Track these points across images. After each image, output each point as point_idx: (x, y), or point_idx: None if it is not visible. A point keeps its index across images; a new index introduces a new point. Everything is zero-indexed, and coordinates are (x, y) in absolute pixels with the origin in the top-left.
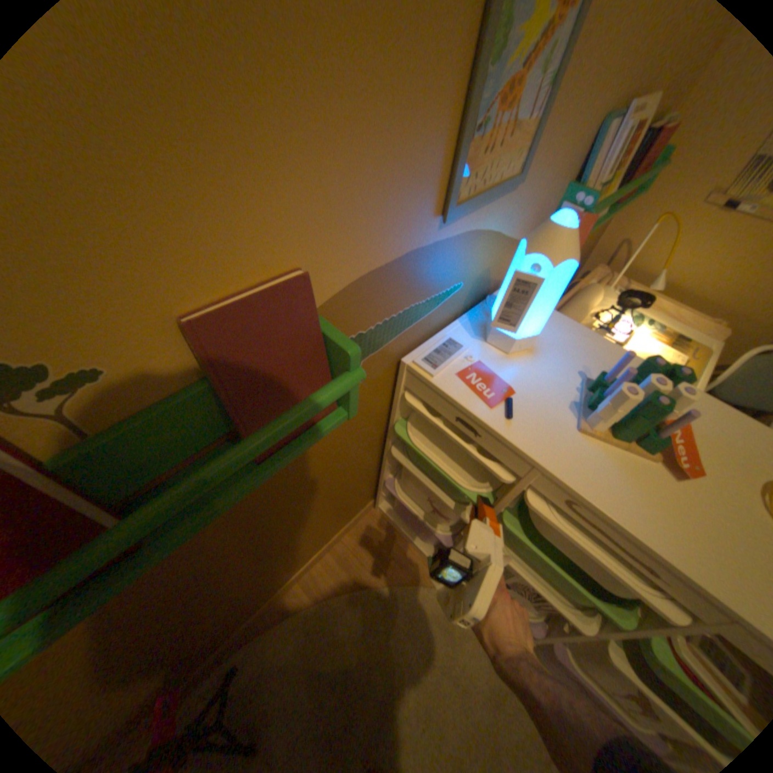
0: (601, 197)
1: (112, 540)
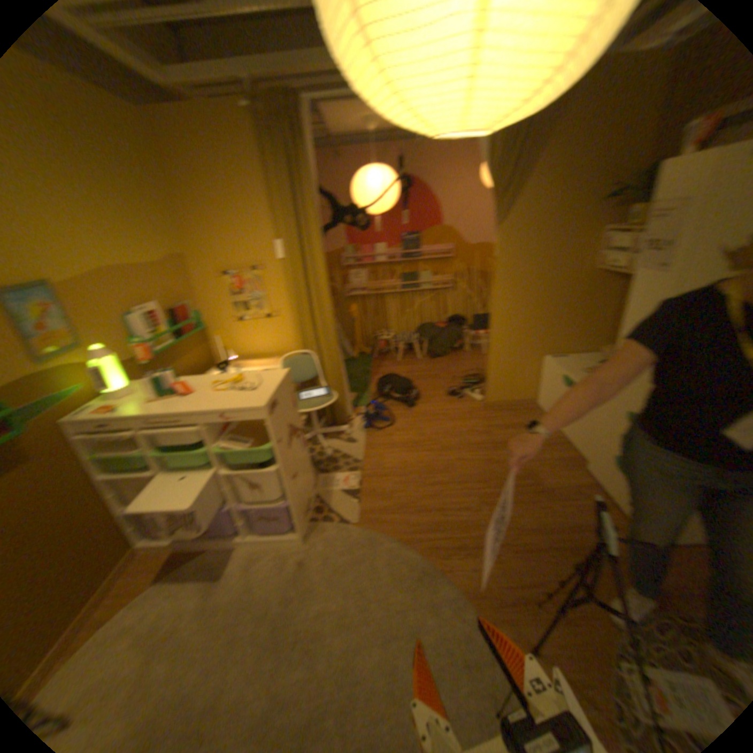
0: (145, 338)
1: None
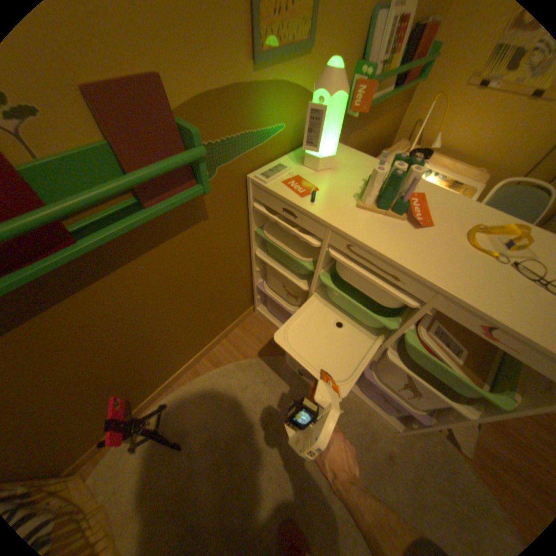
0: (377, 68)
1: (55, 209)
